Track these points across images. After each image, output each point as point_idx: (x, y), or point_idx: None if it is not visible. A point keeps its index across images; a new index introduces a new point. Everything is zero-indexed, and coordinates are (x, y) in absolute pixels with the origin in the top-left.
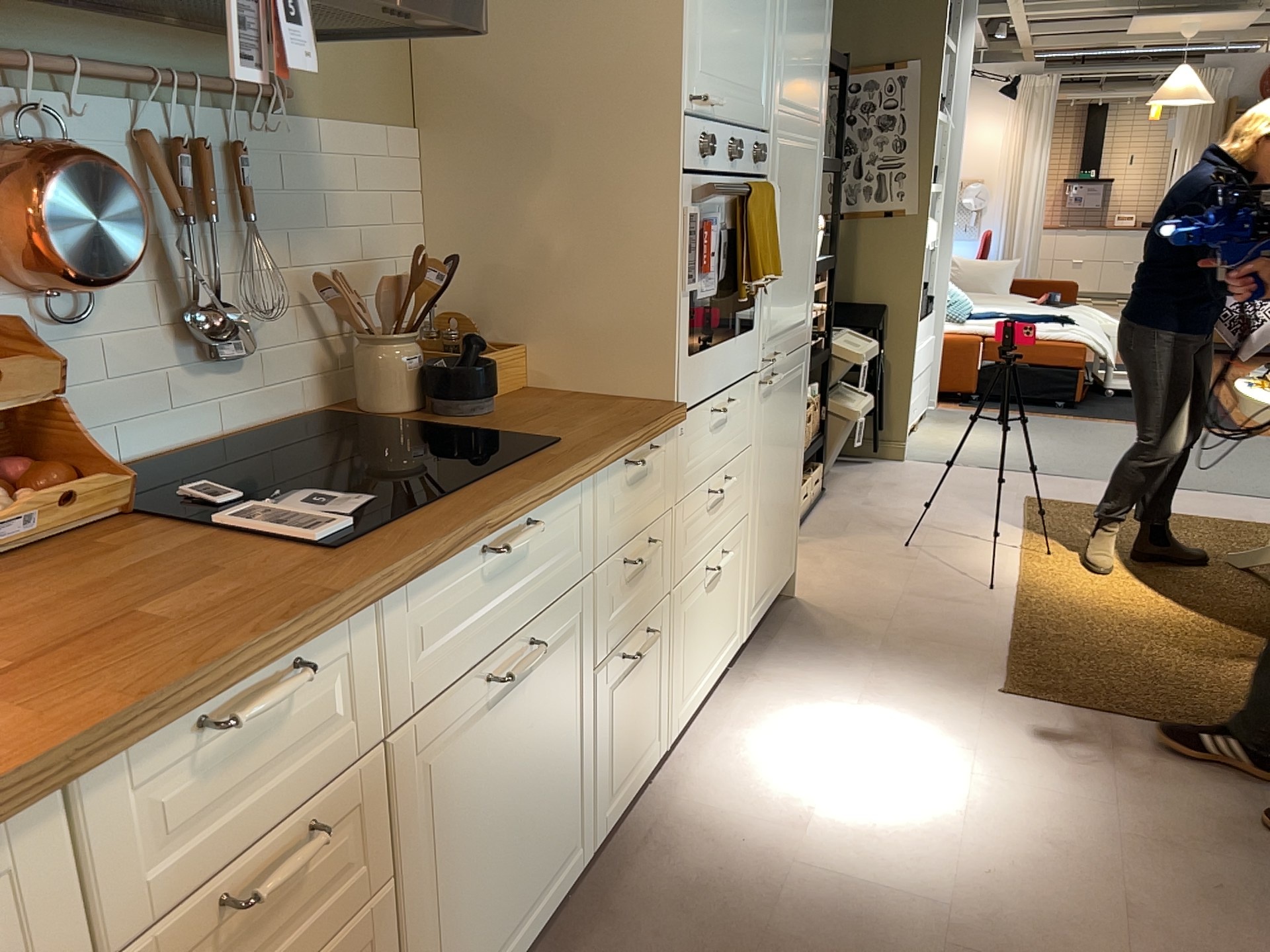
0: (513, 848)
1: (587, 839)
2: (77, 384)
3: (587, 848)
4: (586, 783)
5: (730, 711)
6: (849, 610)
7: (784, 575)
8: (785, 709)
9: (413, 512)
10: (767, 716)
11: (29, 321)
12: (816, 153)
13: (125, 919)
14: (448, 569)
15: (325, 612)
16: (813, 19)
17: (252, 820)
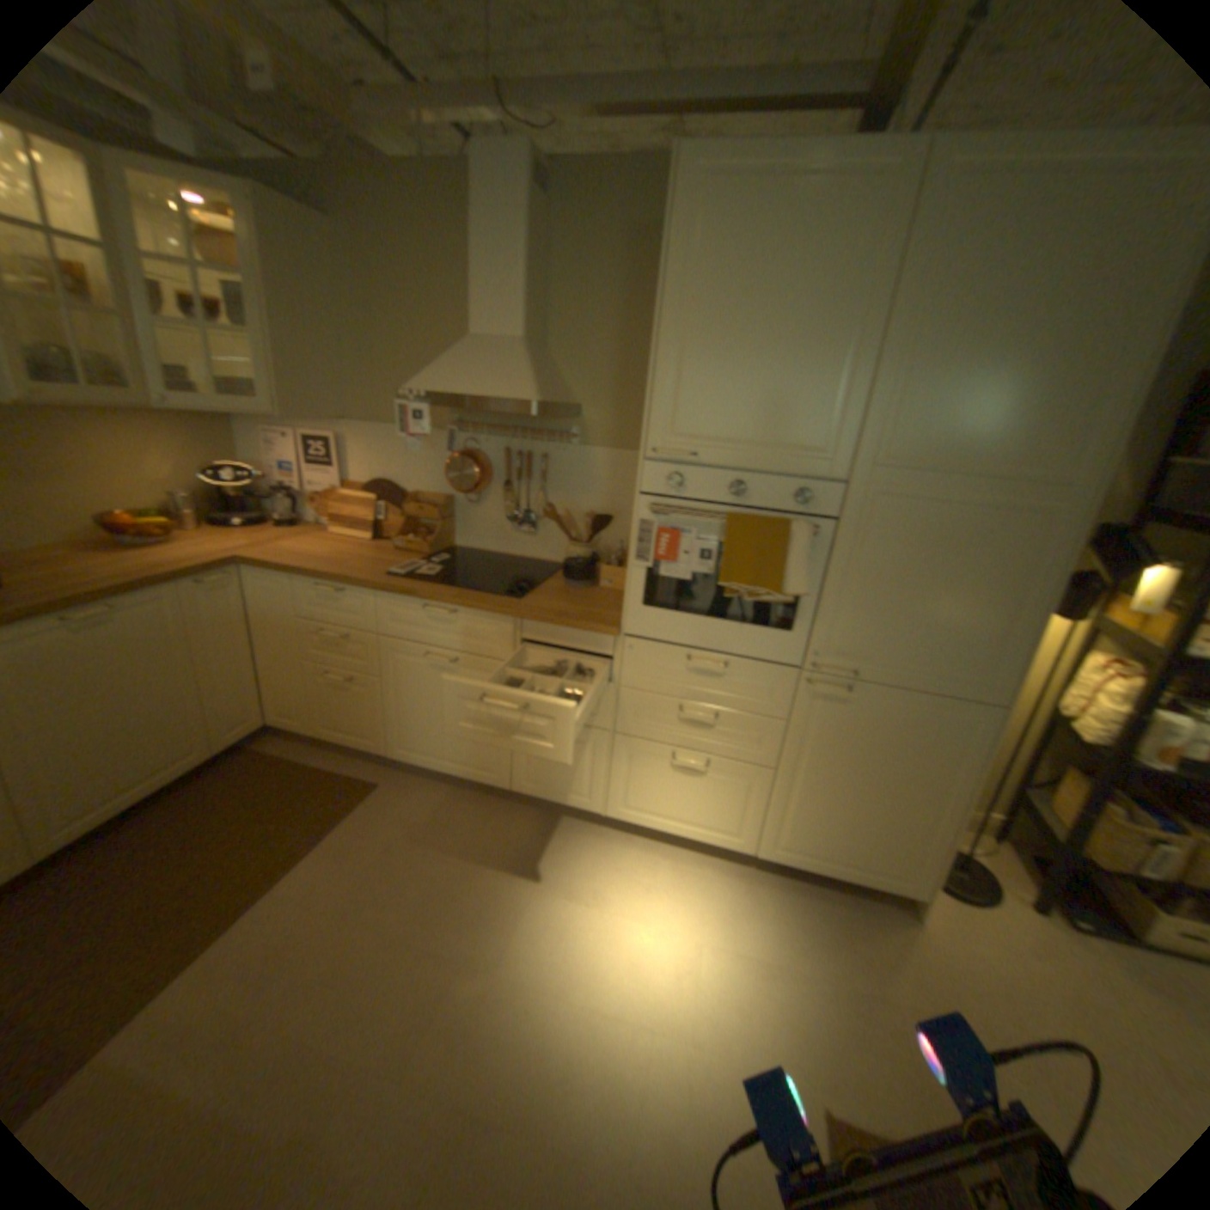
0: (441, 729)
1: (508, 784)
2: (470, 521)
3: (501, 783)
4: (501, 754)
5: (689, 867)
6: (930, 975)
7: (887, 883)
8: (705, 902)
9: (418, 581)
10: (690, 889)
11: (459, 499)
12: (1056, 512)
13: (296, 613)
14: (403, 601)
15: (341, 580)
16: (1039, 363)
17: (327, 619)
